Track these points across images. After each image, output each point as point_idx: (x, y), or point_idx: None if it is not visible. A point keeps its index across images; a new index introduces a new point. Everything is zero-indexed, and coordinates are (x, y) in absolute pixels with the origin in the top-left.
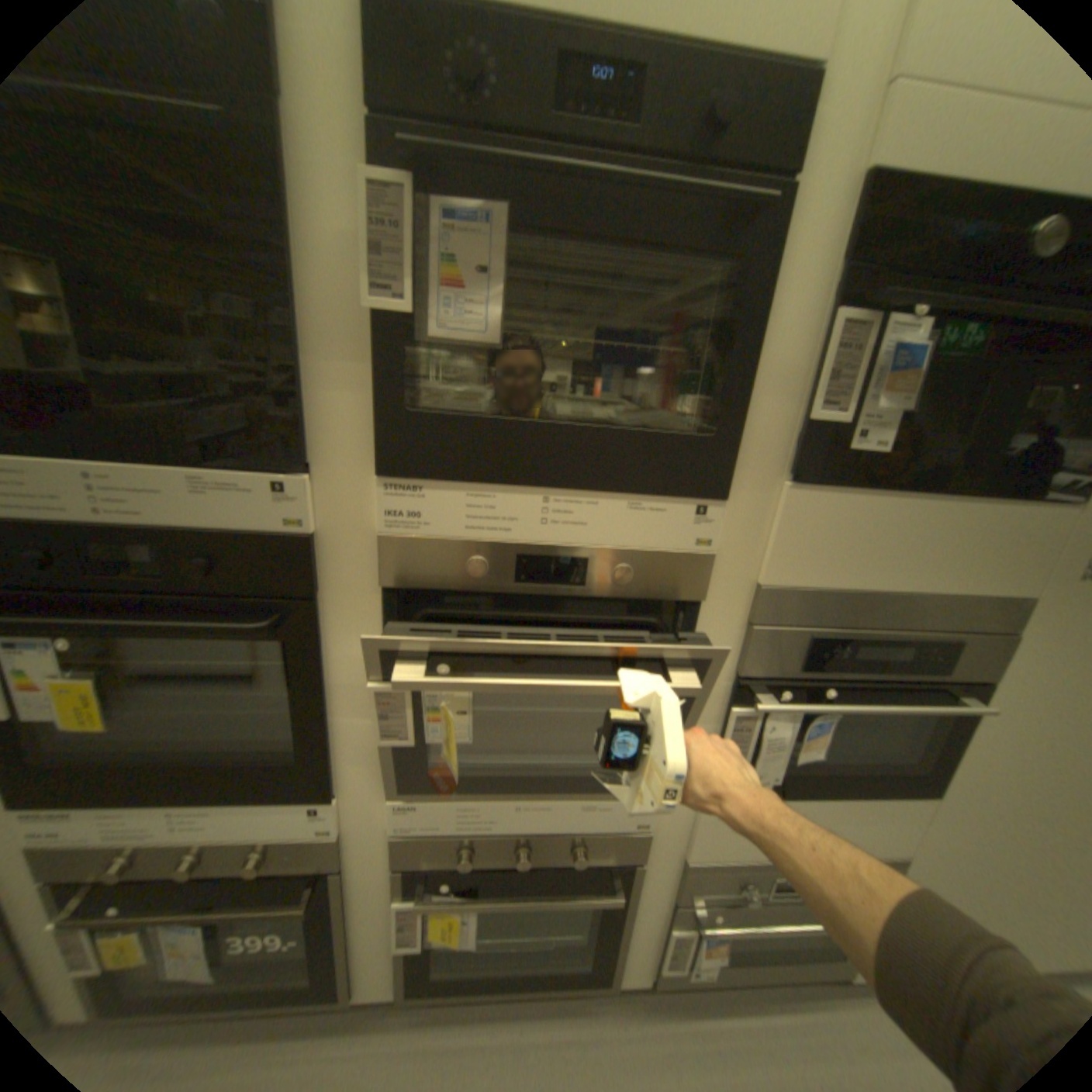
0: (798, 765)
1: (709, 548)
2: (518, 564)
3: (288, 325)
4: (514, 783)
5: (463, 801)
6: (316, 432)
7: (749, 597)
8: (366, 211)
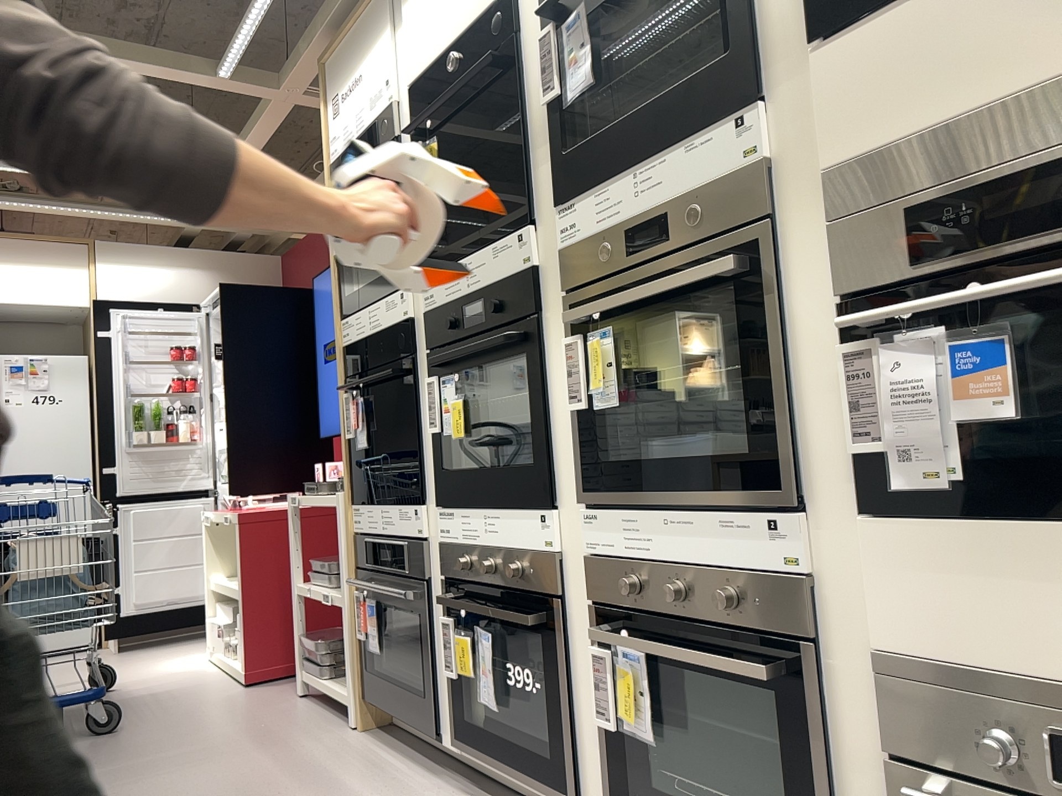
0: (967, 427)
1: (755, 156)
2: (626, 238)
3: (522, 140)
4: (658, 483)
5: (626, 509)
6: (535, 196)
7: (823, 193)
8: (540, 59)
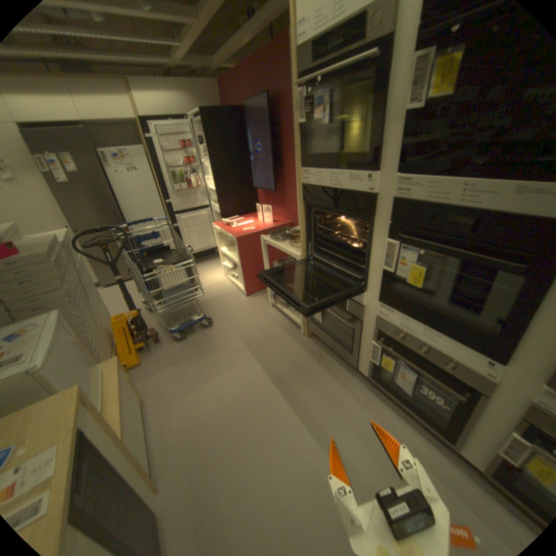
0: None
1: None
2: None
3: None
4: None
5: None
6: None
7: None
8: None
